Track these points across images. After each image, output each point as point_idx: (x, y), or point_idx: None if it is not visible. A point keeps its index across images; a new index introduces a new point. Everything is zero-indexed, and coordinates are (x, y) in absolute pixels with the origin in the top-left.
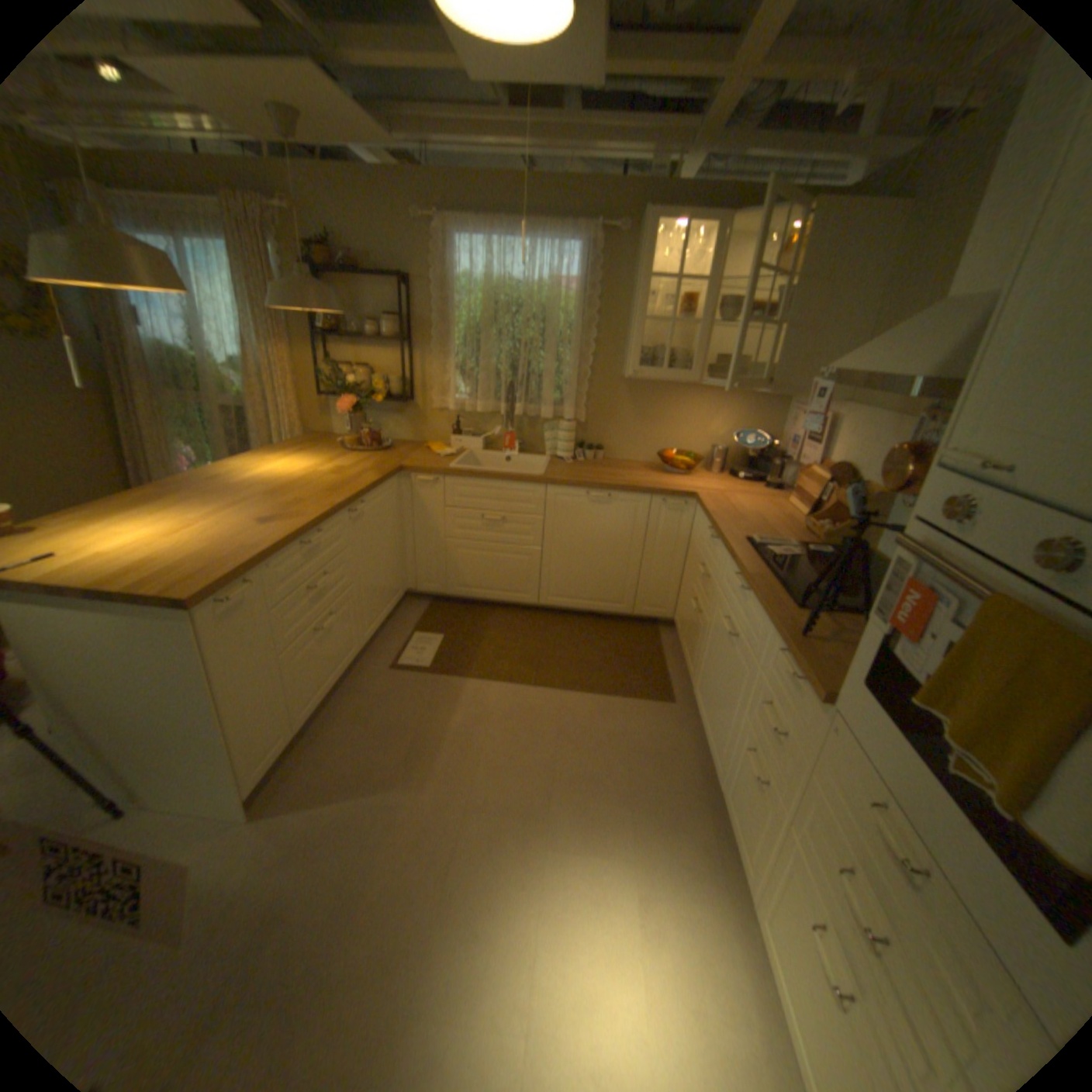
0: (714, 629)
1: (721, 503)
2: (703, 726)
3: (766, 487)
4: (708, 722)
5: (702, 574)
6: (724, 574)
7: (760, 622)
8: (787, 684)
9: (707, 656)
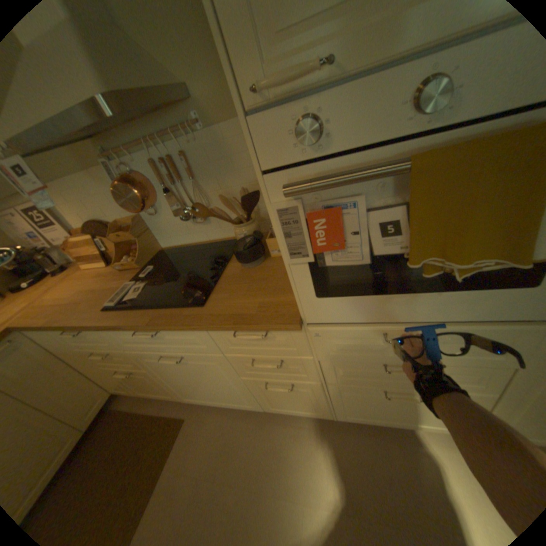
0: (154, 369)
1: (40, 312)
2: (211, 405)
3: (52, 276)
4: (213, 401)
5: (99, 359)
6: (117, 342)
7: (189, 336)
8: (252, 343)
9: (169, 383)
